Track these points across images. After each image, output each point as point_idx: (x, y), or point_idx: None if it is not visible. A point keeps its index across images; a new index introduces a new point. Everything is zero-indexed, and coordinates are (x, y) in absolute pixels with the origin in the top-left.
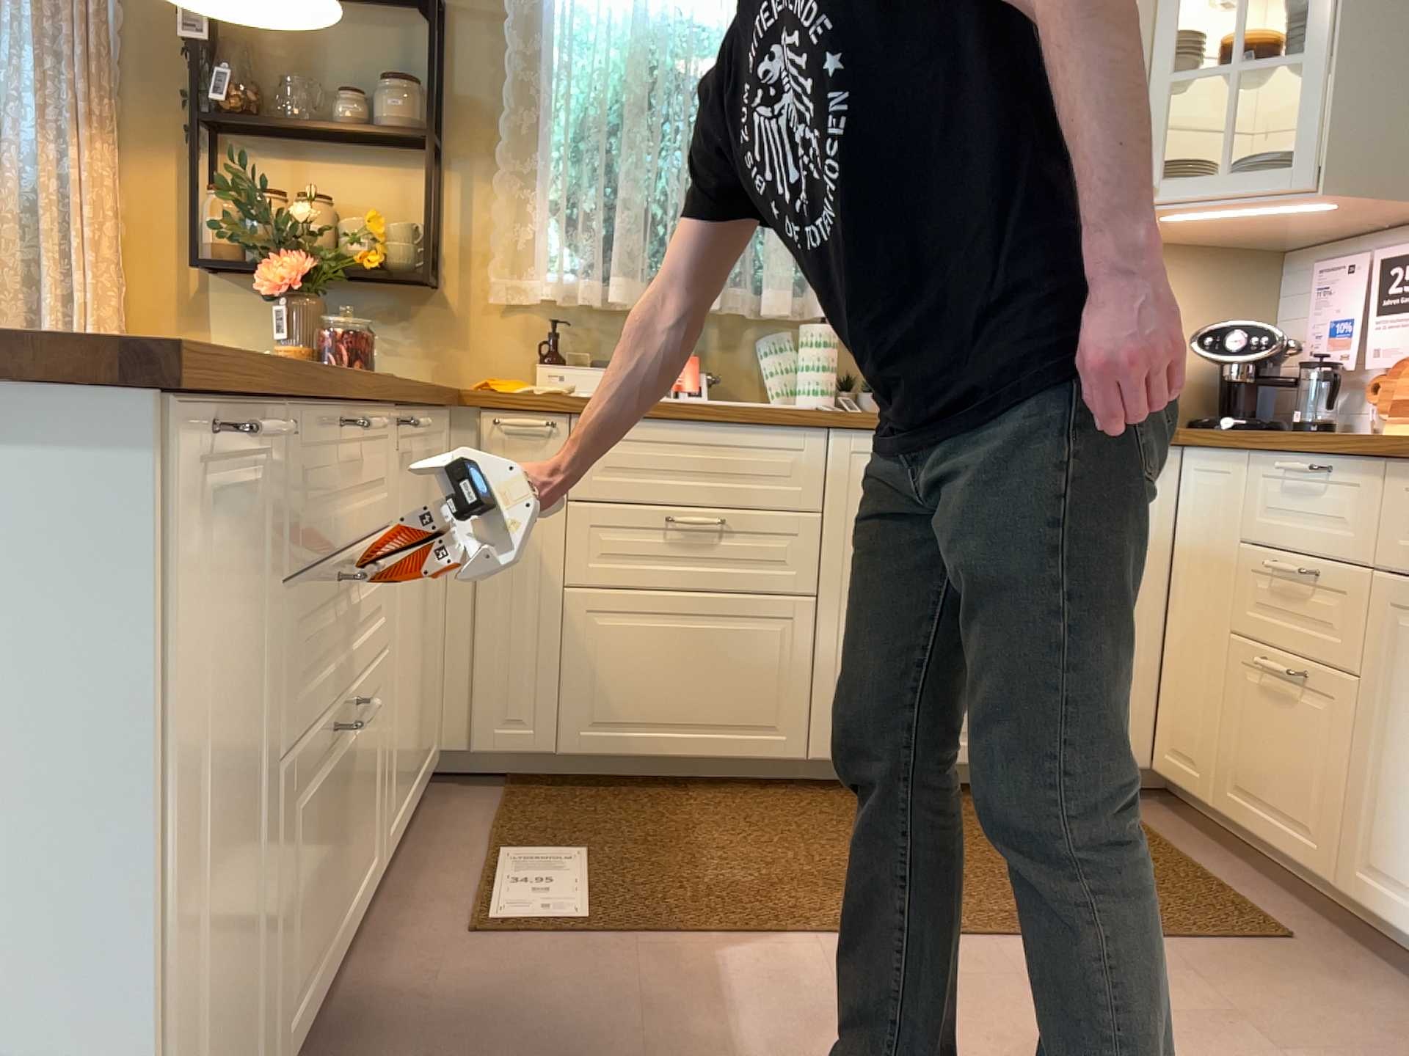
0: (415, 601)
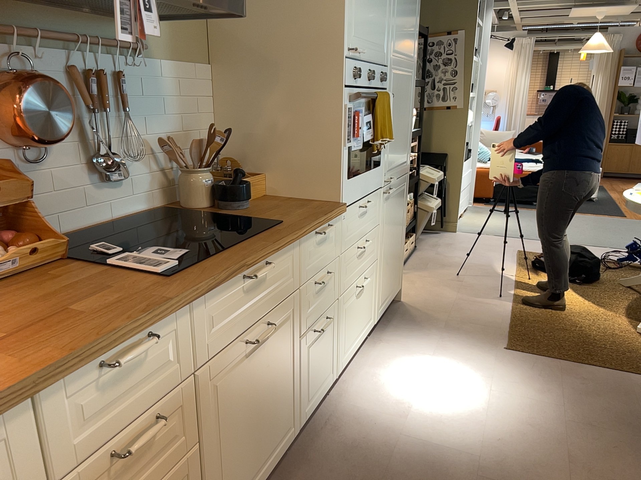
0: None
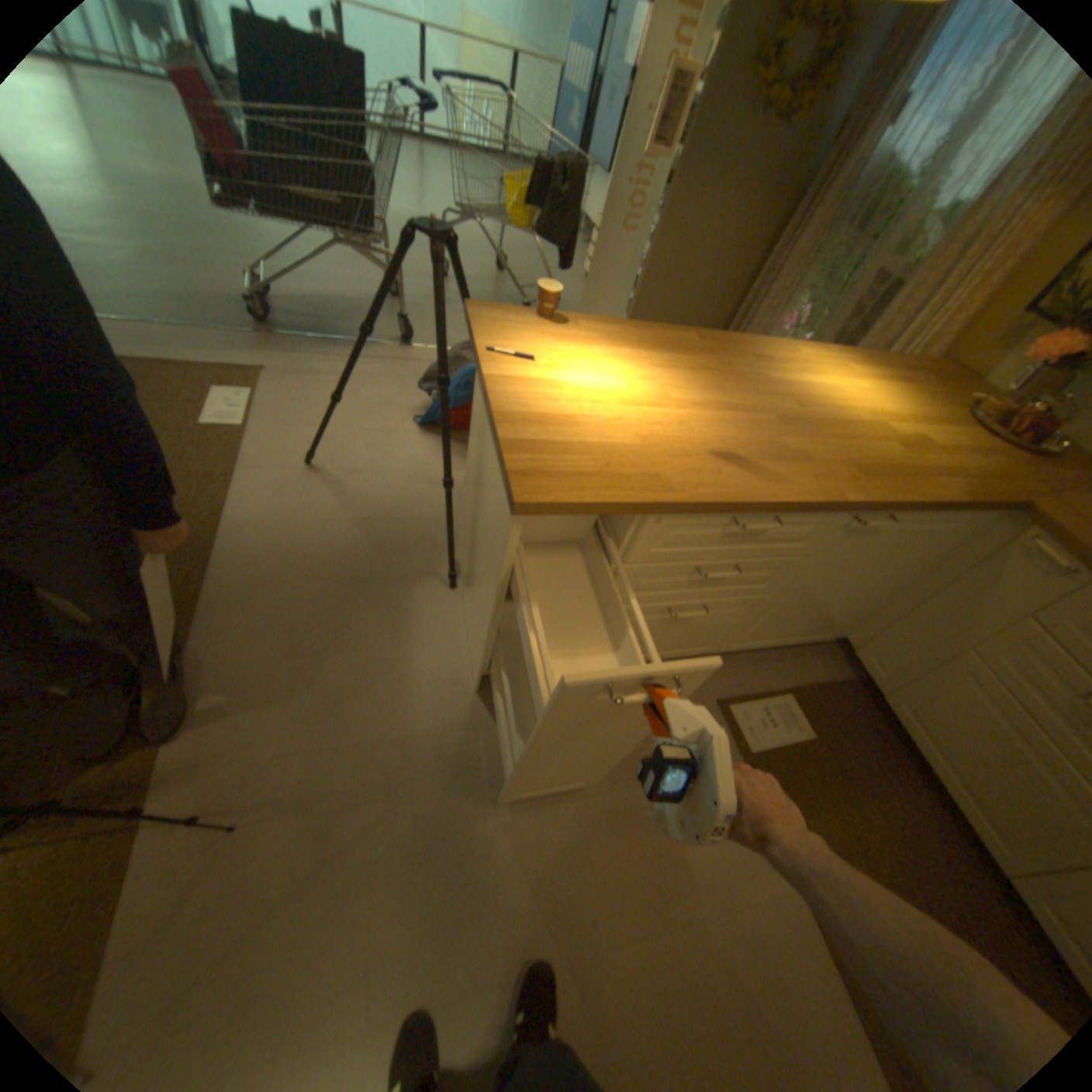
0: (842, 587)
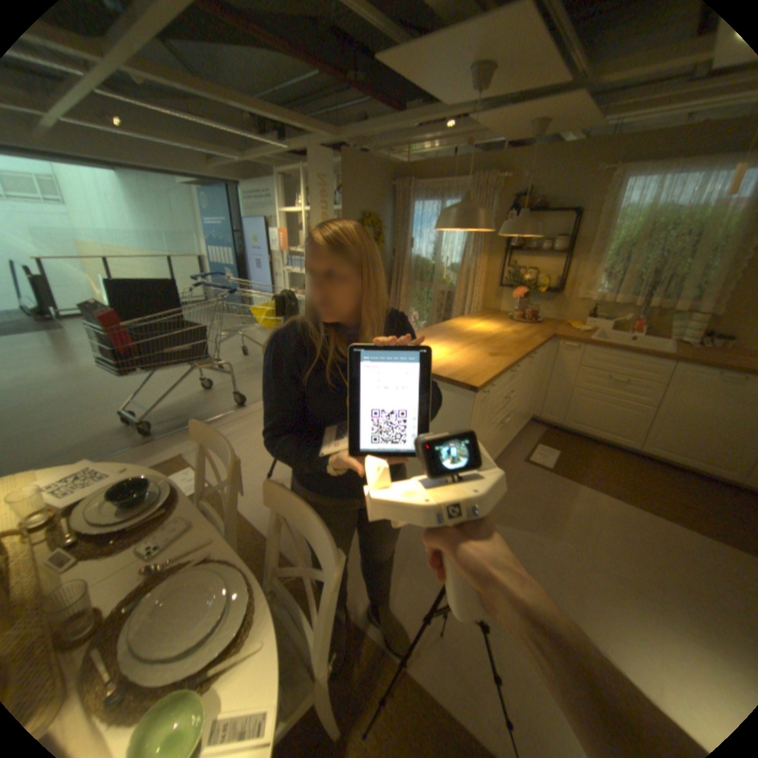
0: (529, 388)
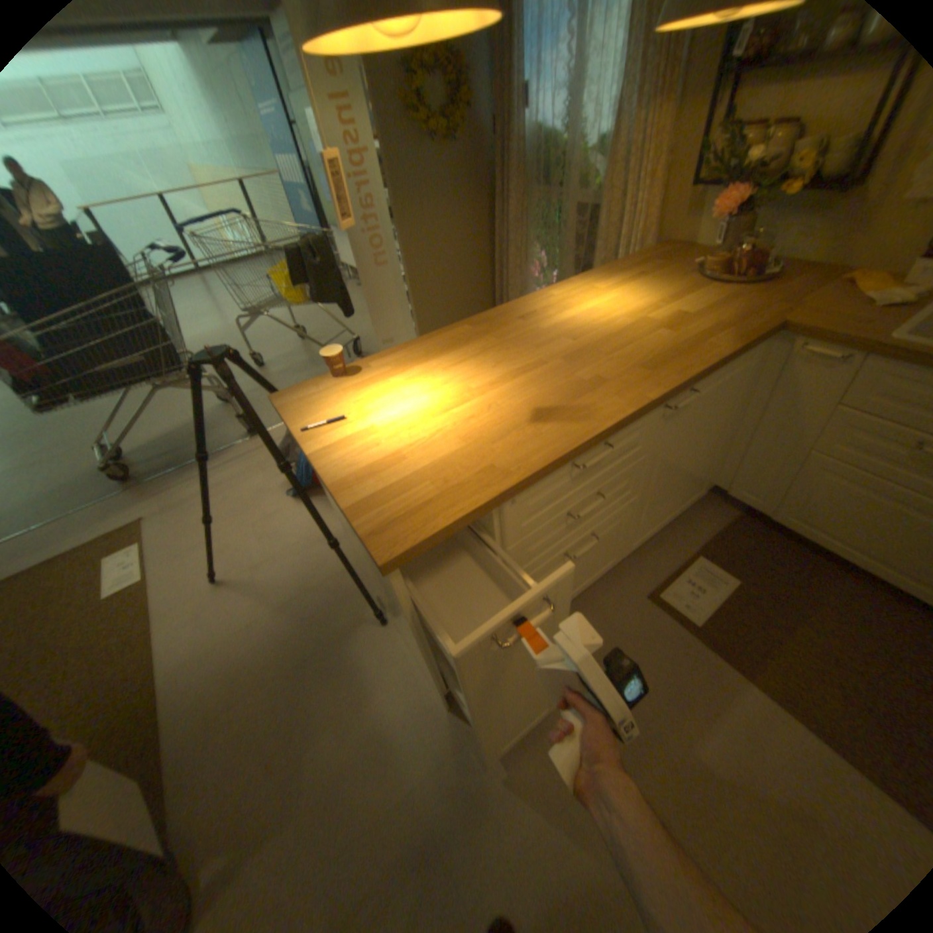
0: (687, 455)
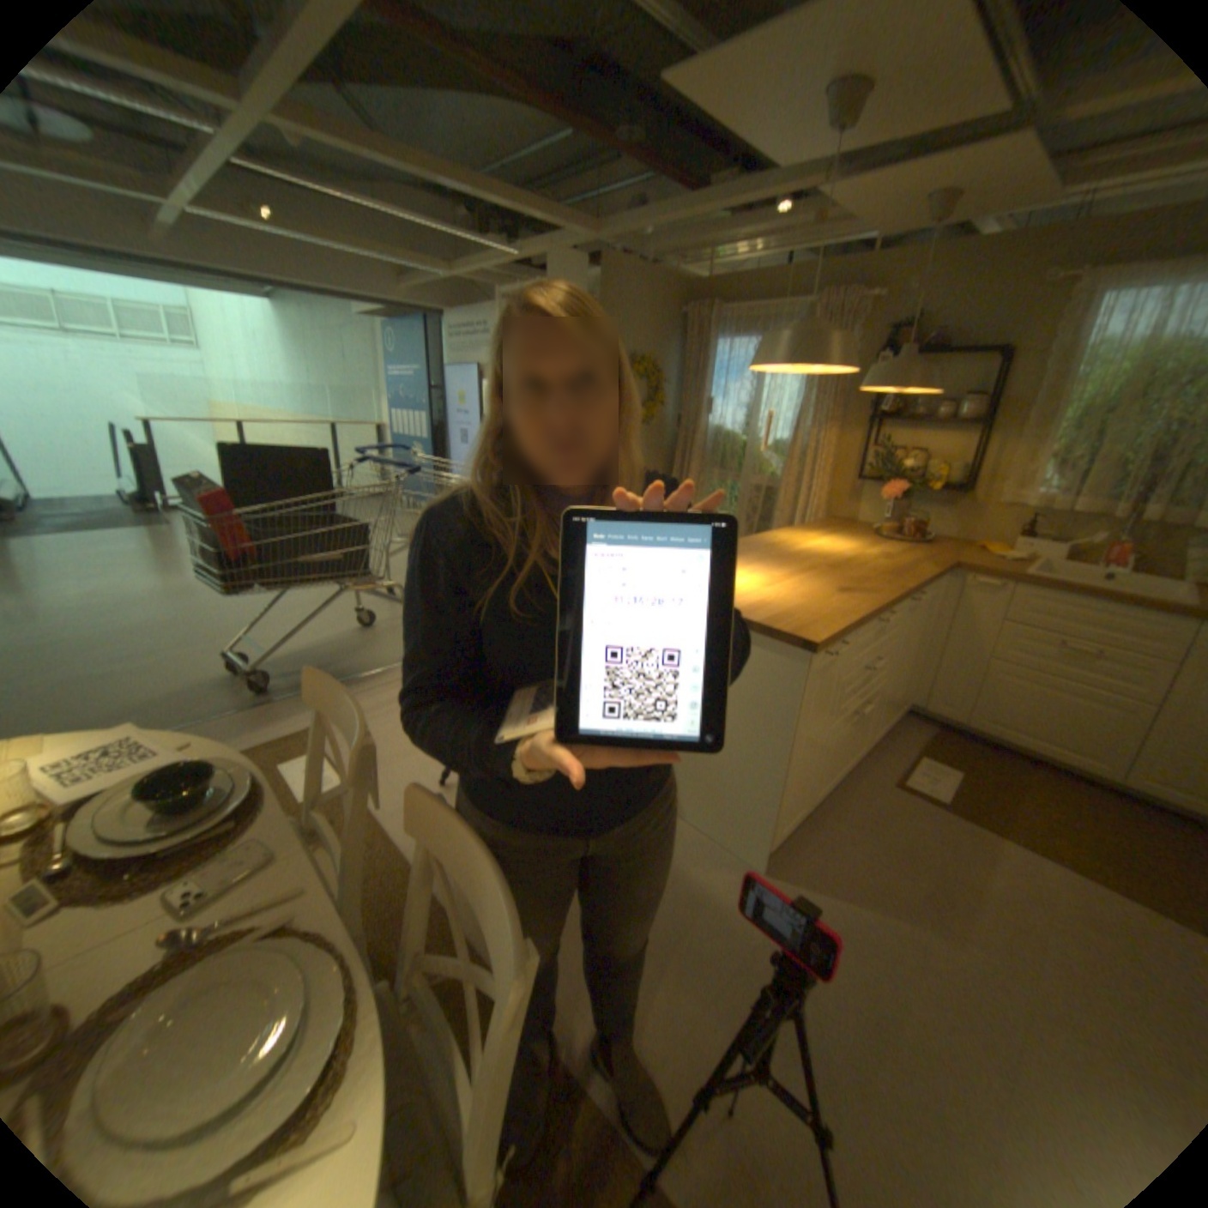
0: (910, 655)
